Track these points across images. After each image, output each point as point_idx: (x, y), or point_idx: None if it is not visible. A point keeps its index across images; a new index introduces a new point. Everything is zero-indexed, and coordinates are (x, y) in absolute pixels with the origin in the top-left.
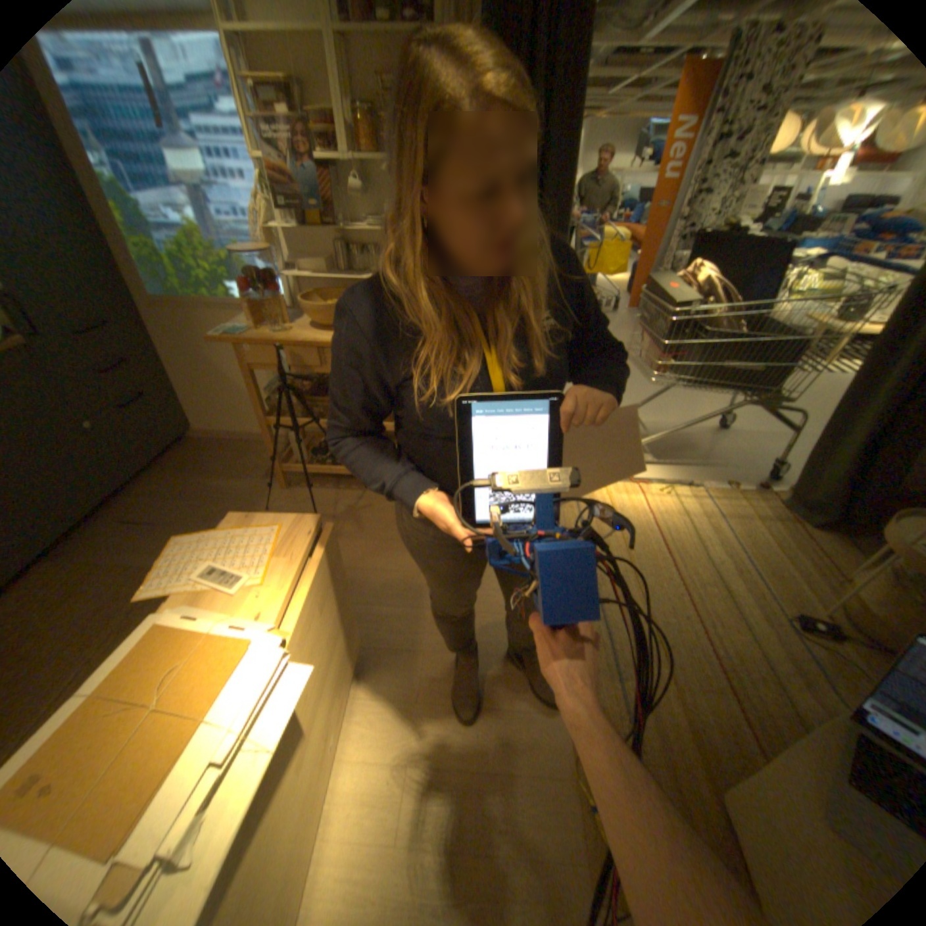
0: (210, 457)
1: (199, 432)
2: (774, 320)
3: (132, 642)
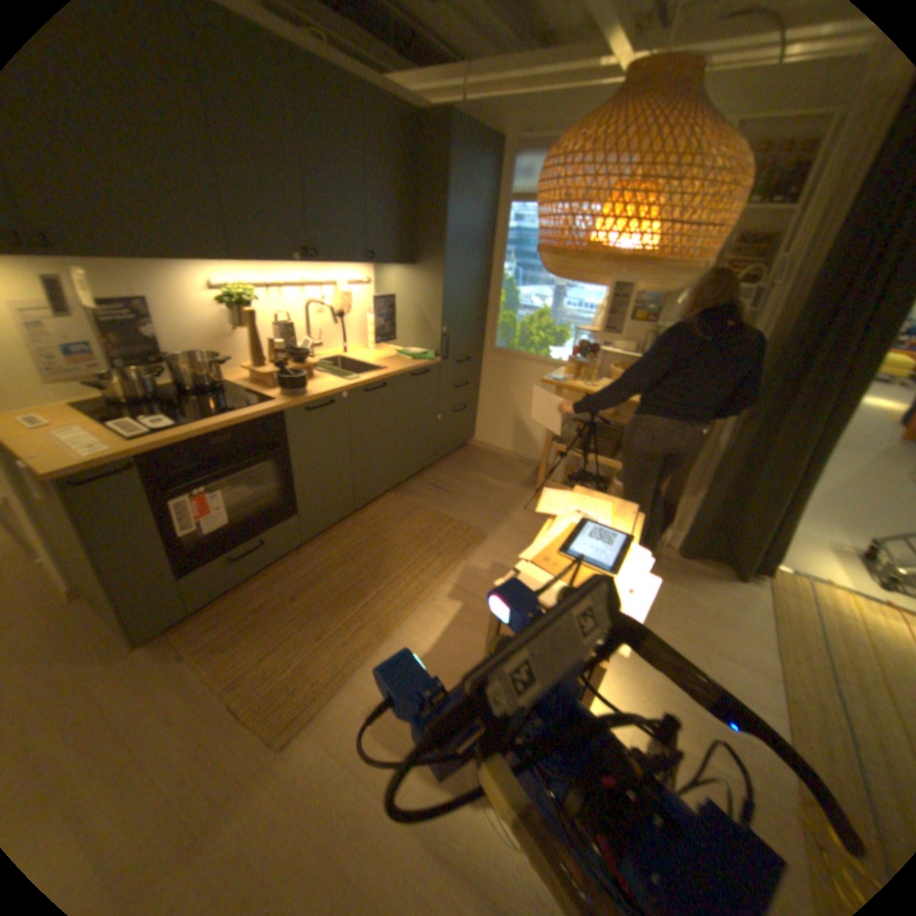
0: (484, 461)
1: (479, 443)
2: None
3: (561, 526)
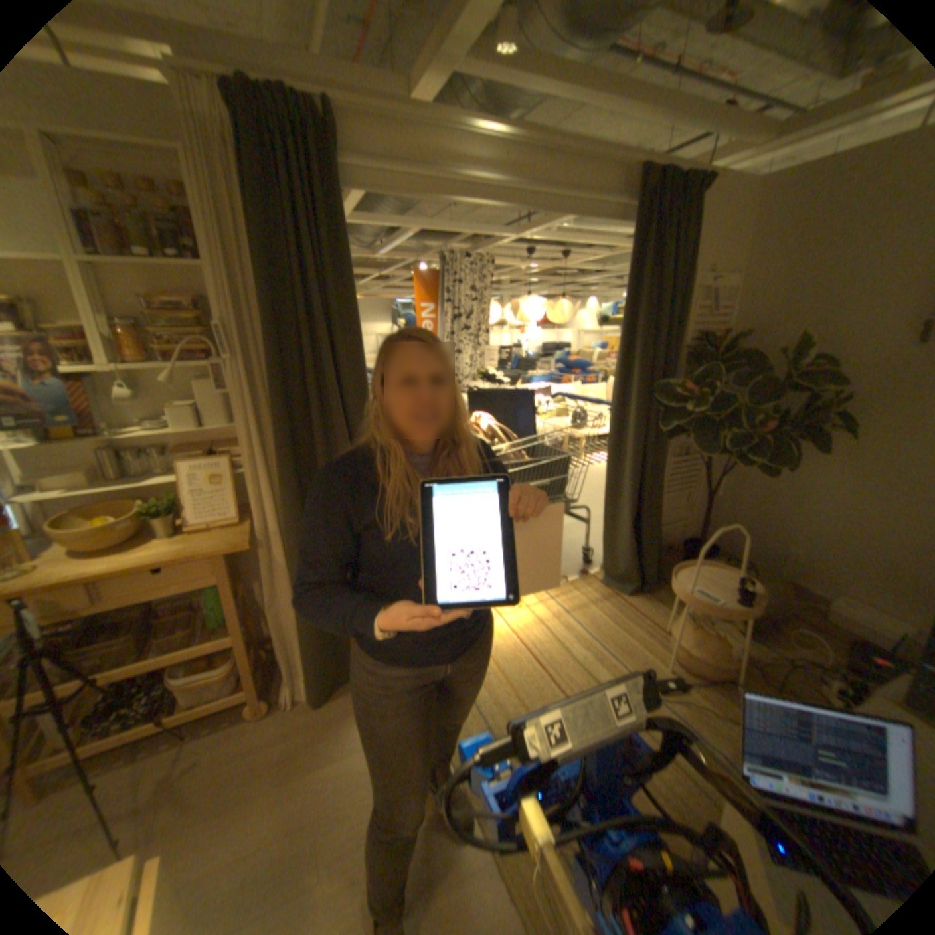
0: None
1: None
2: (540, 443)
3: None
